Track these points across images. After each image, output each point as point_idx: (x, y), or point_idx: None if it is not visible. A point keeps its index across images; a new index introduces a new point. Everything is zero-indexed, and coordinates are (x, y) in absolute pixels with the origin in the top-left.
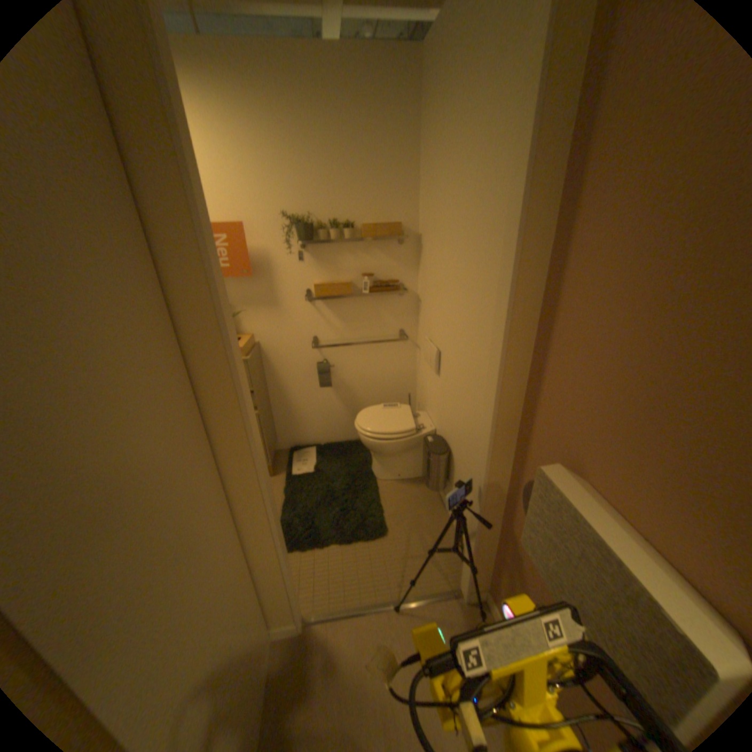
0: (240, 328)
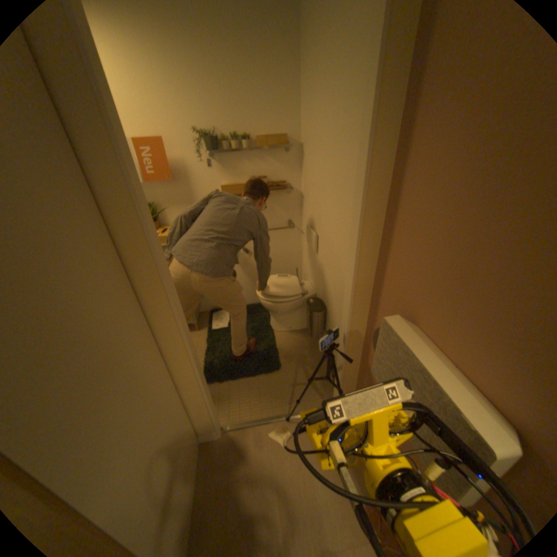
0: (166, 221)
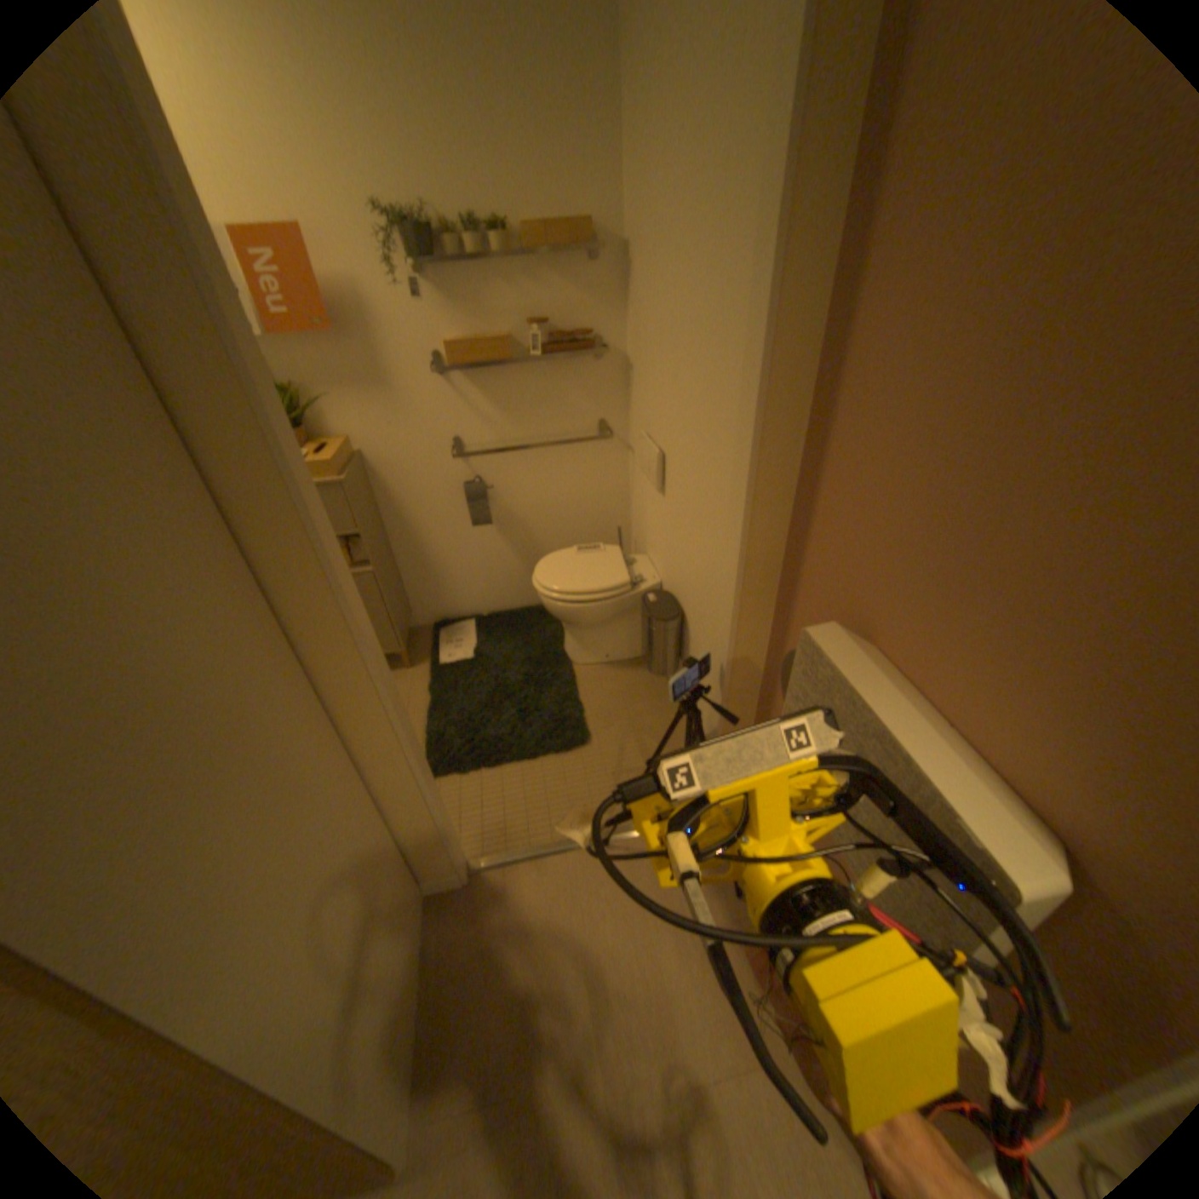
0: (324, 427)
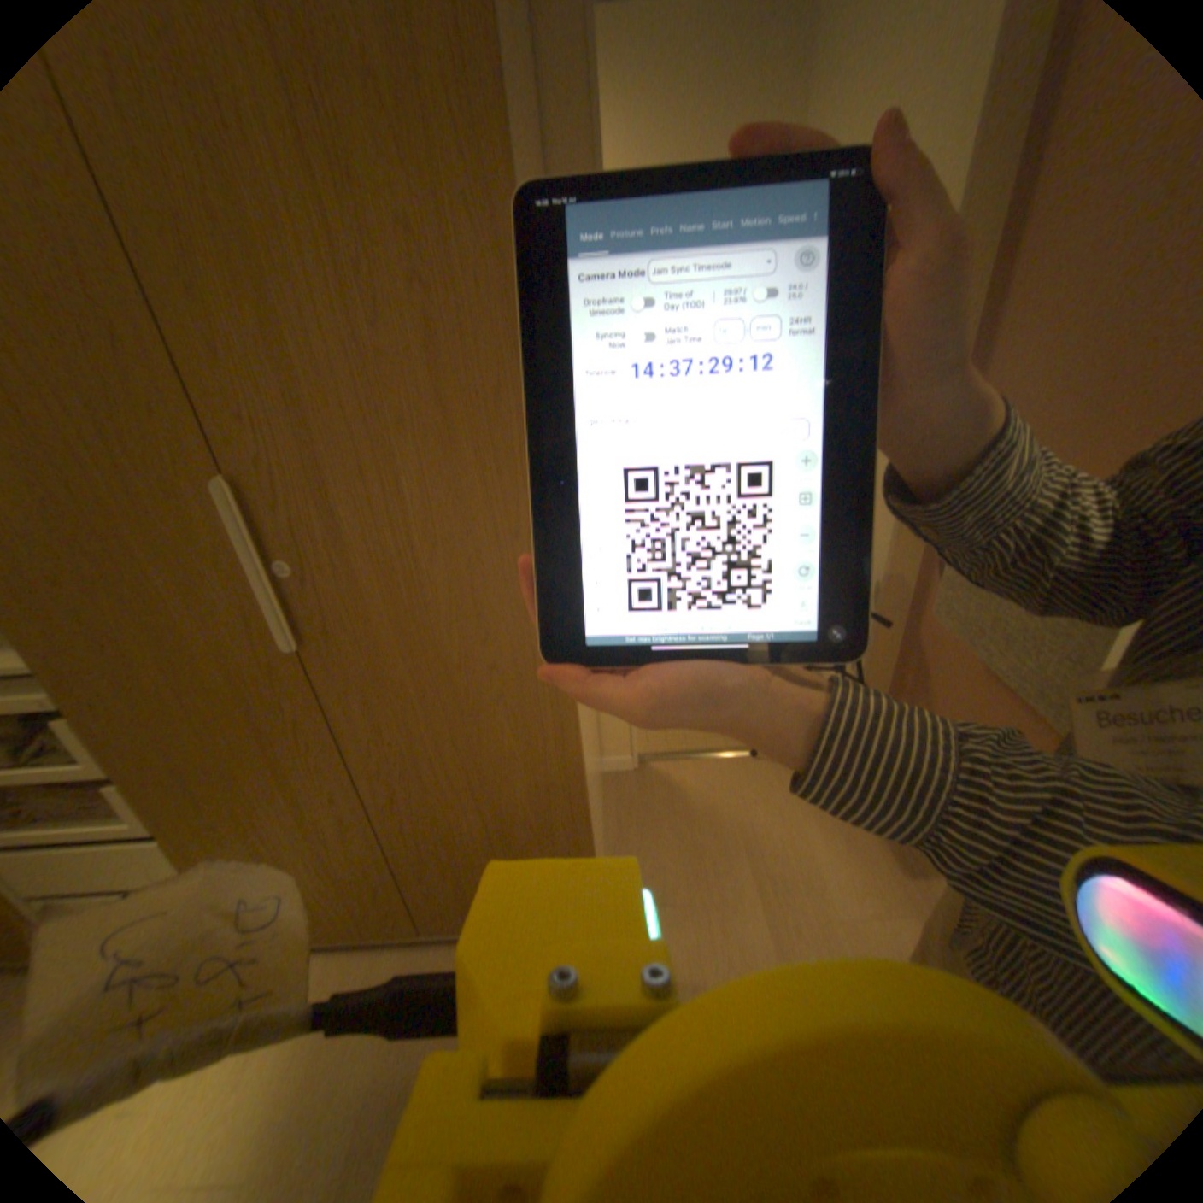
0: None
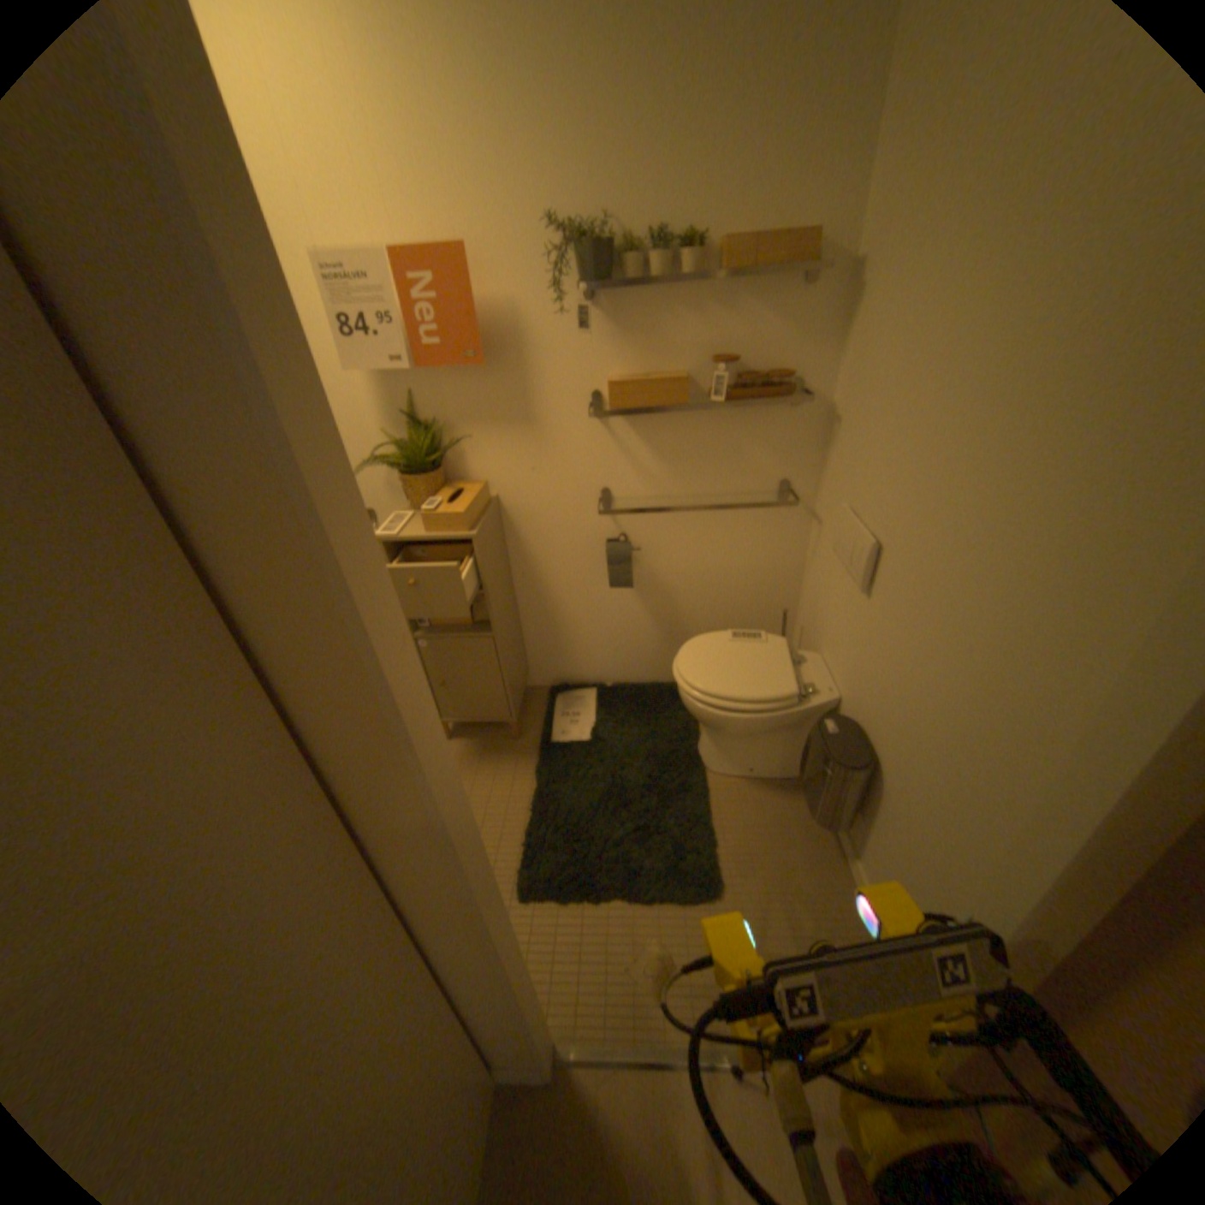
0: (463, 467)
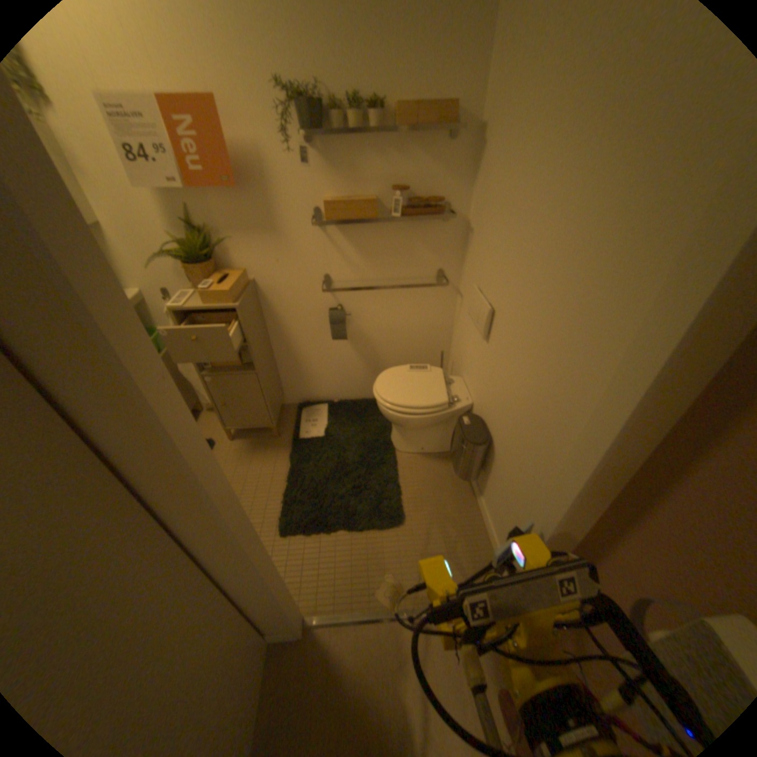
0: (229, 260)
